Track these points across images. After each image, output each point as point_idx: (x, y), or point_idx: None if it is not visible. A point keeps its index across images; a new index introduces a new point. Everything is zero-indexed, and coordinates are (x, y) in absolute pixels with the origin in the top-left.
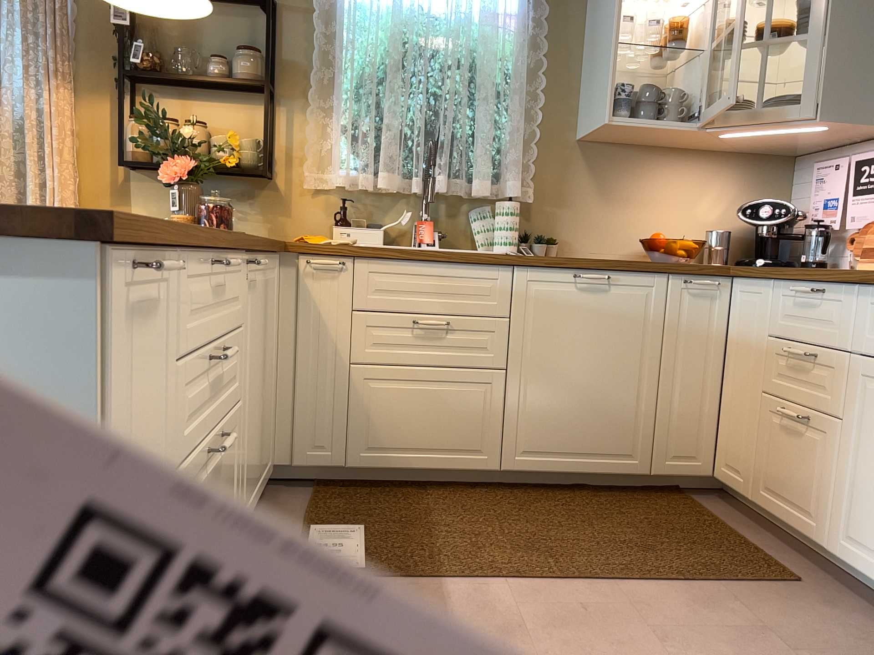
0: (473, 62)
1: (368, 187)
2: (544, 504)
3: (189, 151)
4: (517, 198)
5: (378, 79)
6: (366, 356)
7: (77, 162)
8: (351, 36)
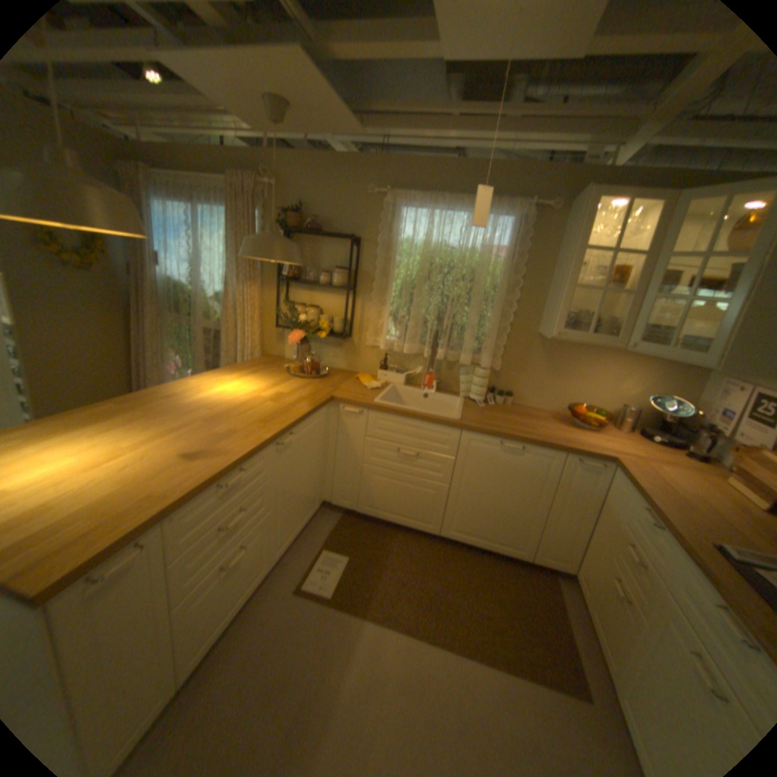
0: (472, 279)
1: (398, 351)
2: (459, 565)
3: (303, 327)
4: (490, 366)
5: (412, 286)
6: (371, 462)
7: (258, 322)
8: (397, 261)
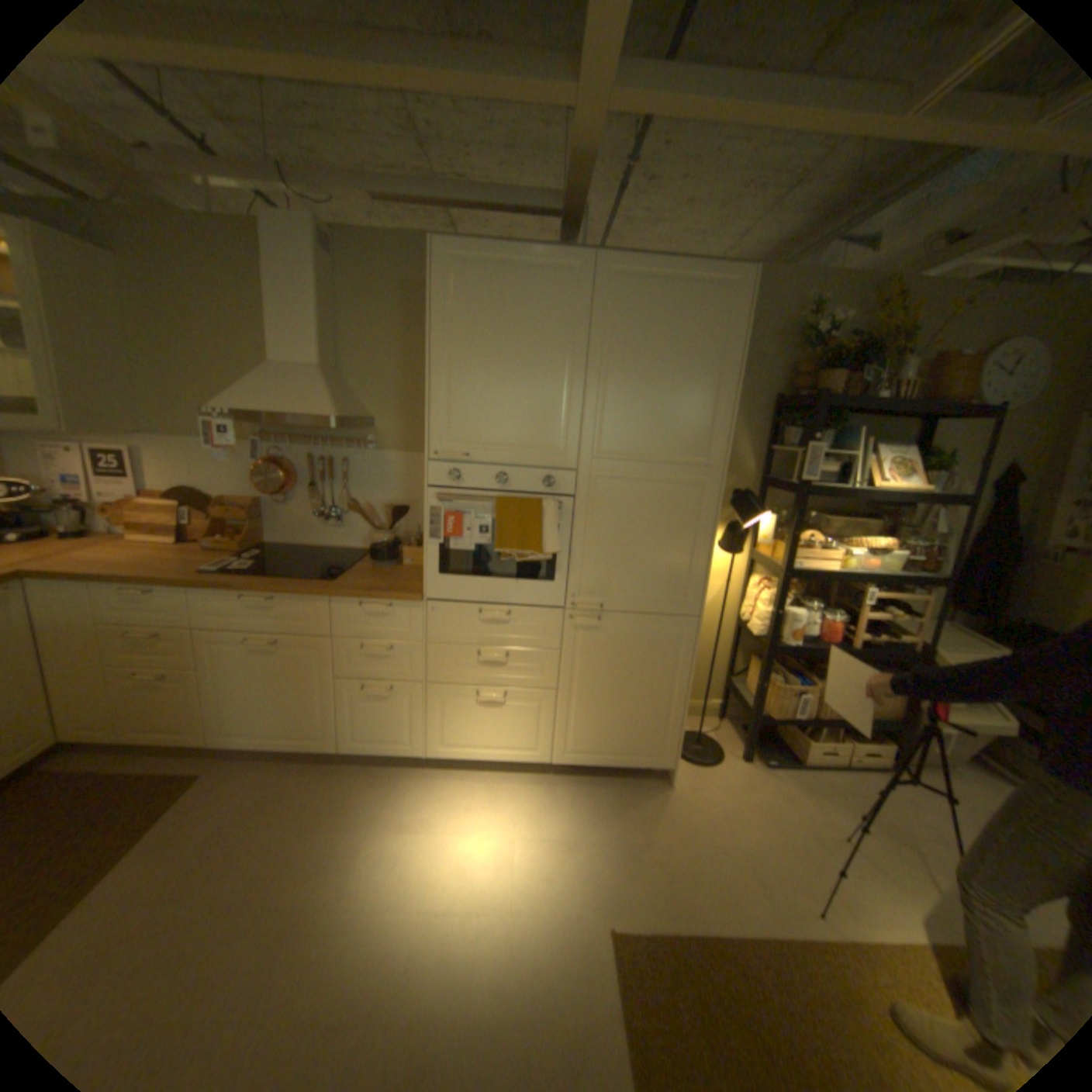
0: None
1: None
2: None
3: None
4: None
5: None
6: None
7: None
8: None
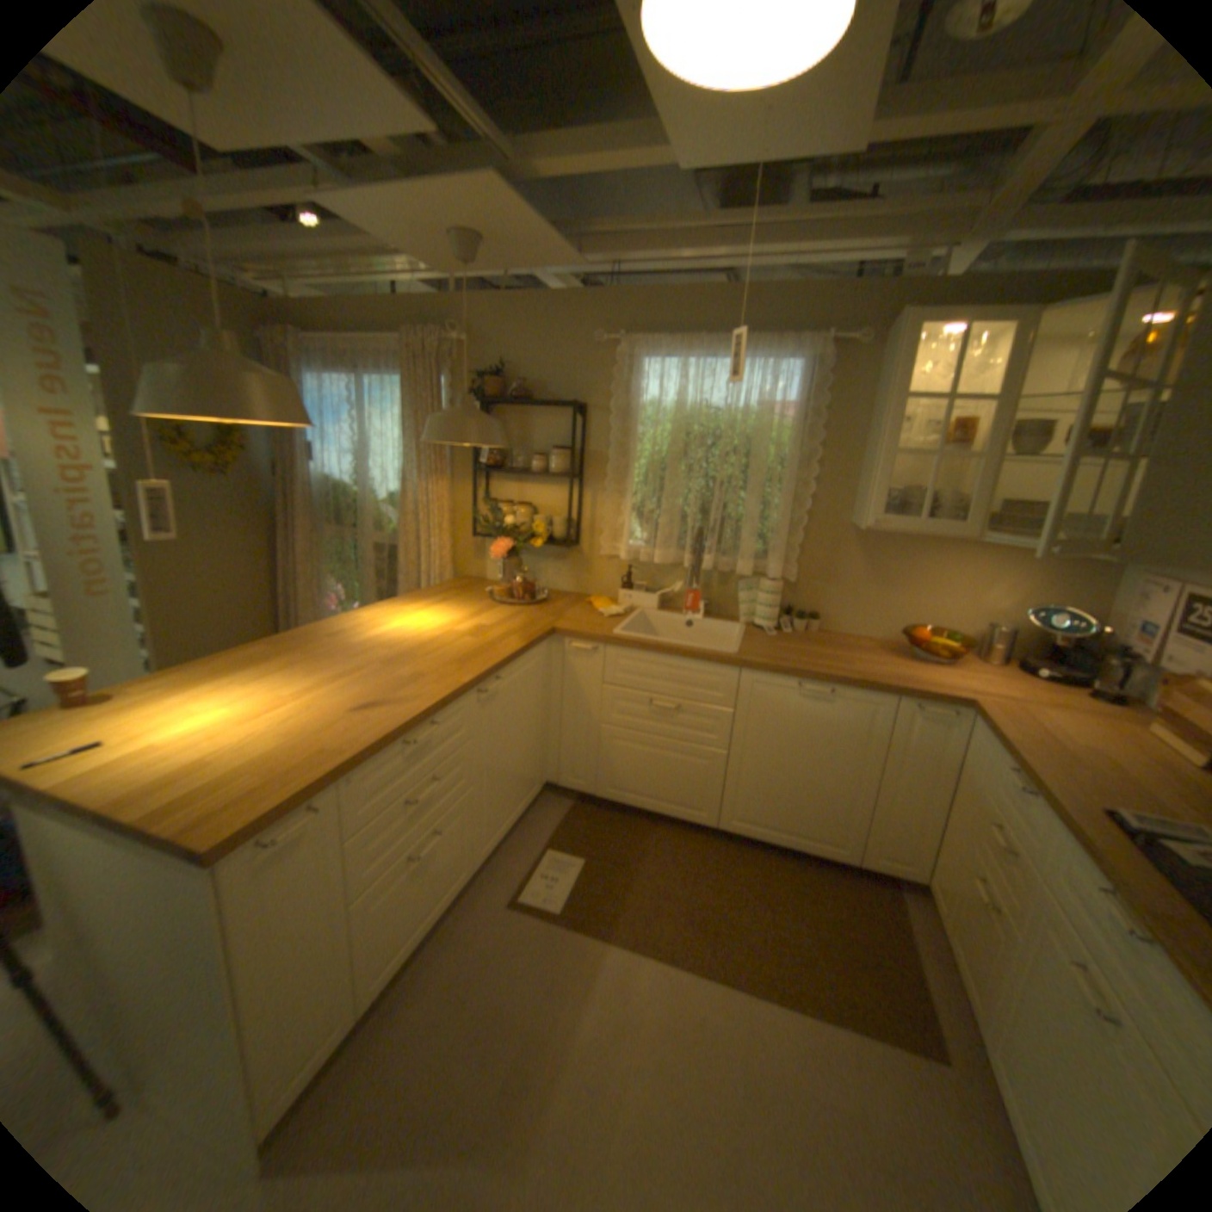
0: (748, 451)
1: (646, 561)
2: (747, 870)
3: (509, 532)
4: (782, 576)
5: (662, 466)
6: (612, 721)
7: (447, 530)
8: (638, 433)
